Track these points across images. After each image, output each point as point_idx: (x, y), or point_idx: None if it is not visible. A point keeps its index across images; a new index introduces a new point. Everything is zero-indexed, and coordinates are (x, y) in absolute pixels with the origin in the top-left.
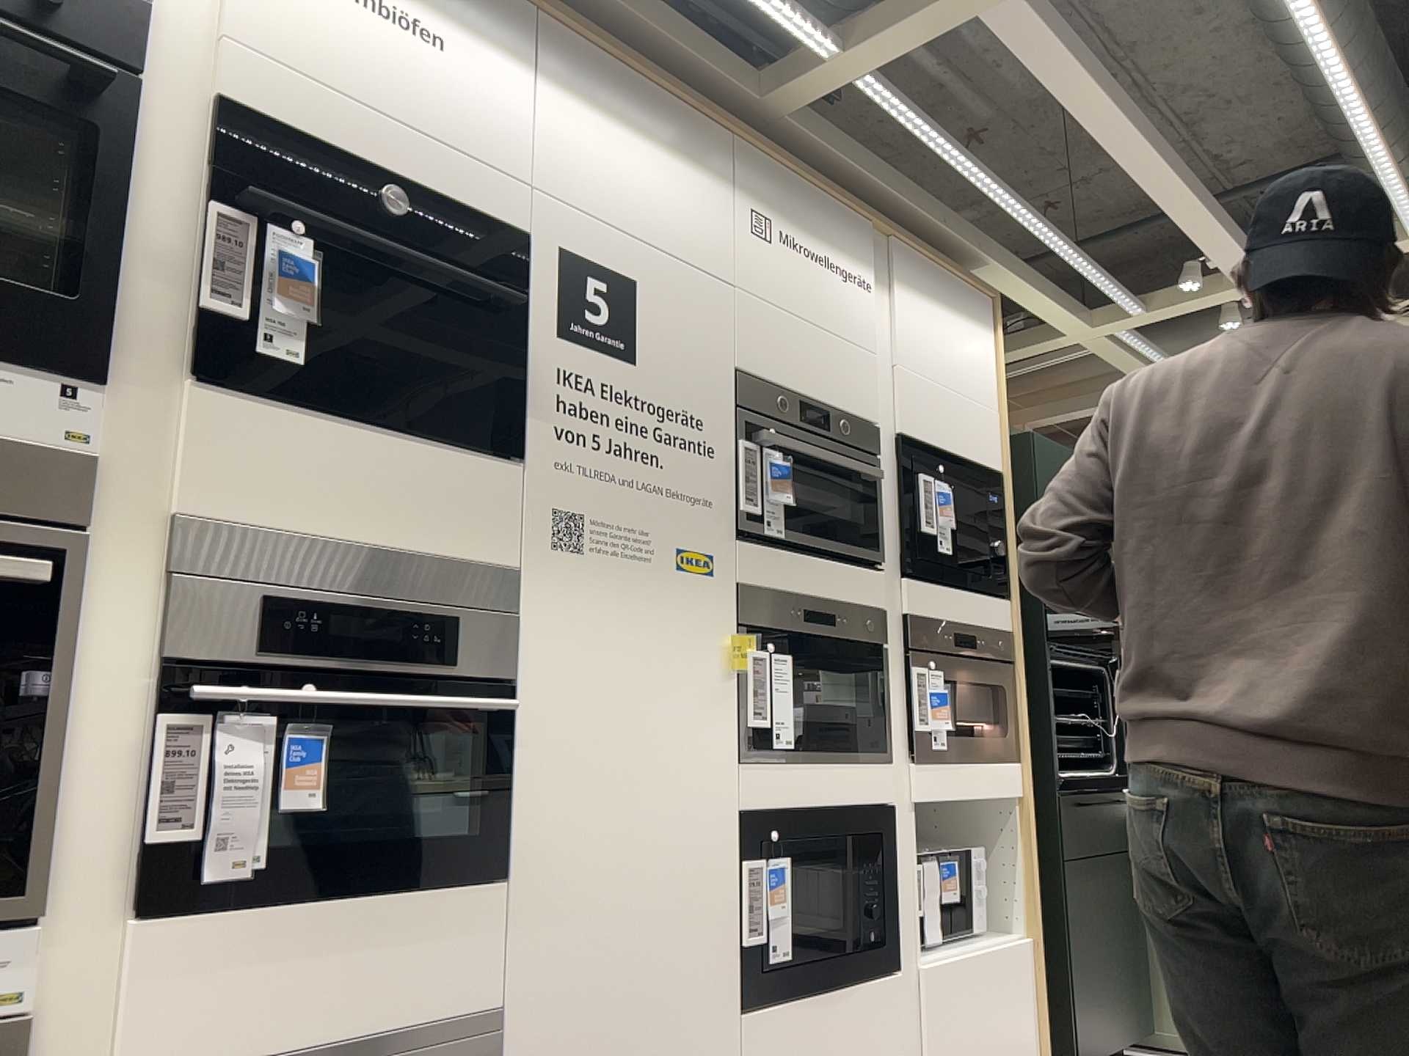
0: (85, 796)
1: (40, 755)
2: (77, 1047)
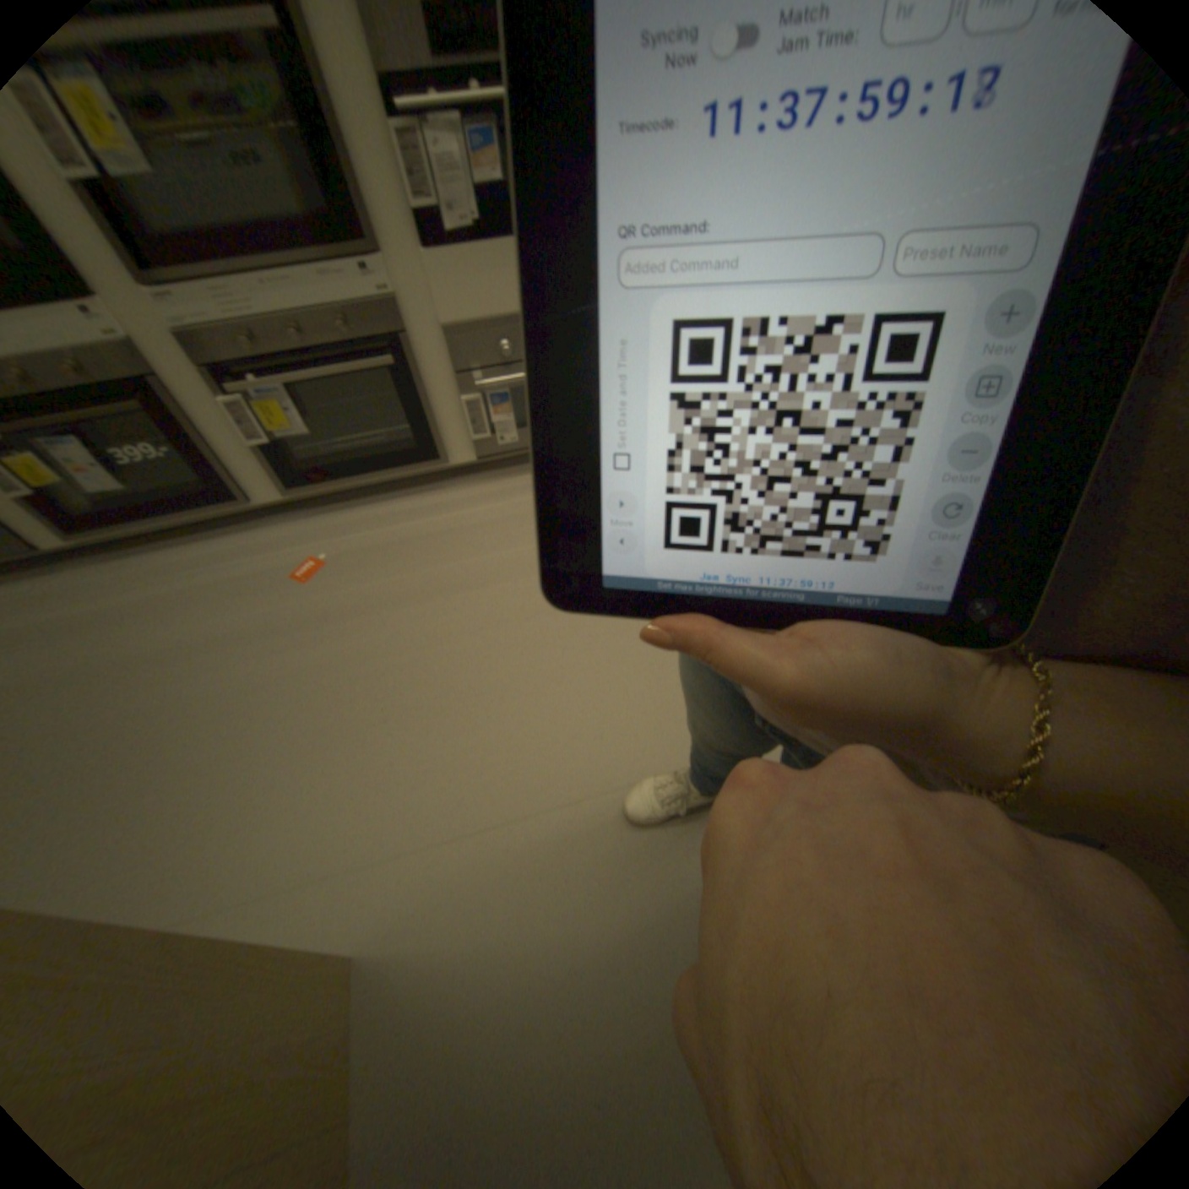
0: (371, 176)
1: (336, 154)
2: (419, 304)
